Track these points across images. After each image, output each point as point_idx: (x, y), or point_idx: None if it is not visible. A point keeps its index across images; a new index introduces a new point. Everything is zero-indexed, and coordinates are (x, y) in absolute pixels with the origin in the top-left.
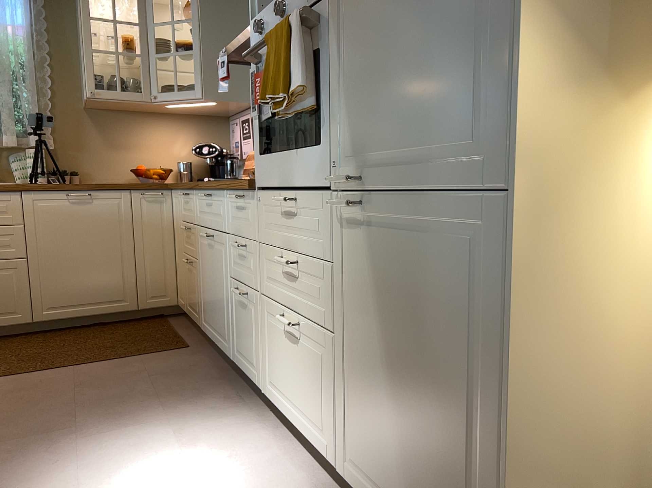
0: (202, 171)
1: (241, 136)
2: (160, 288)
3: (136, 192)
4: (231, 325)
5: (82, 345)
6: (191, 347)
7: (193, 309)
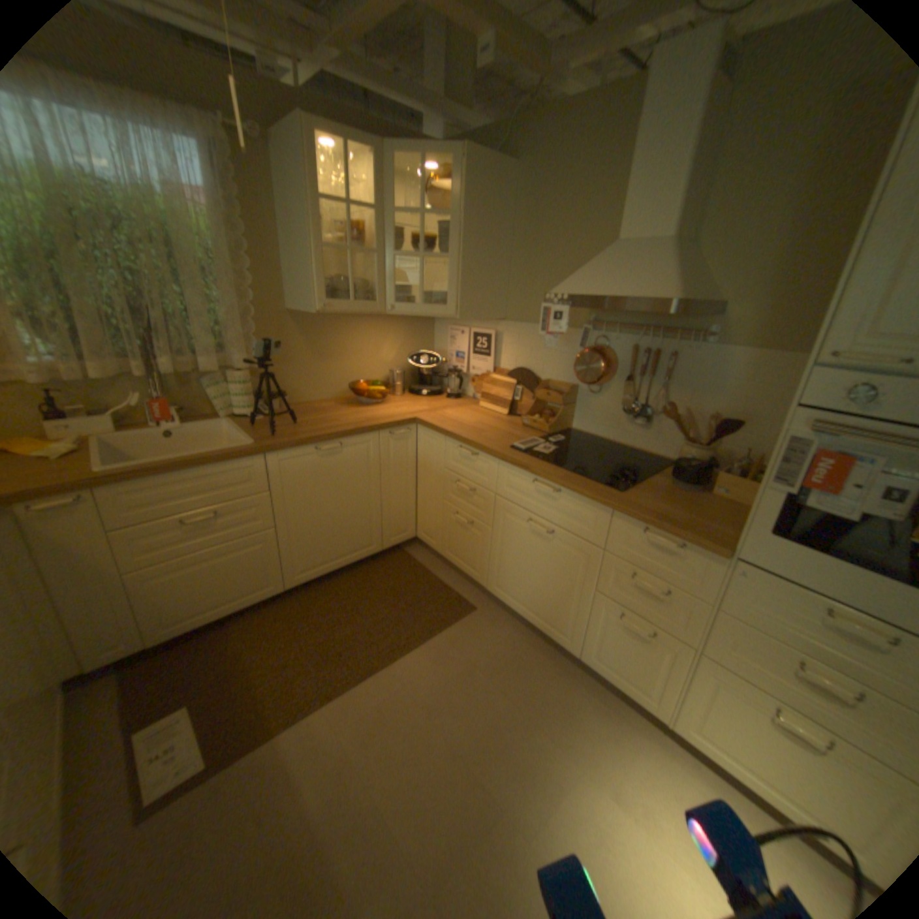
0: (406, 377)
1: (469, 350)
2: (402, 525)
3: (384, 433)
4: (586, 630)
5: (360, 617)
6: (477, 607)
7: (466, 563)
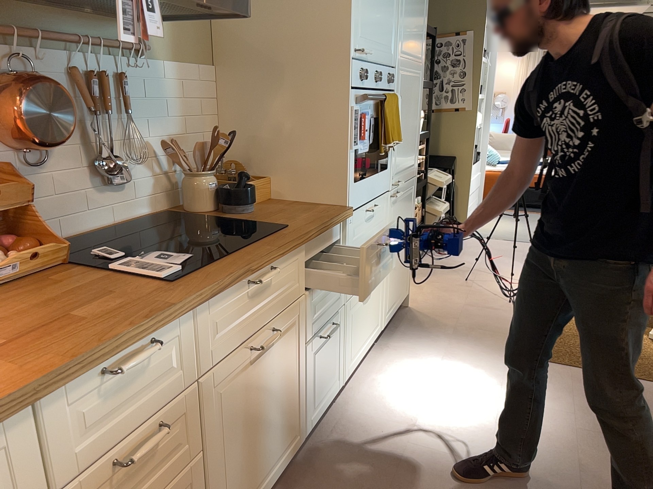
0: None
1: None
2: None
3: None
4: (305, 397)
5: None
6: None
7: None
